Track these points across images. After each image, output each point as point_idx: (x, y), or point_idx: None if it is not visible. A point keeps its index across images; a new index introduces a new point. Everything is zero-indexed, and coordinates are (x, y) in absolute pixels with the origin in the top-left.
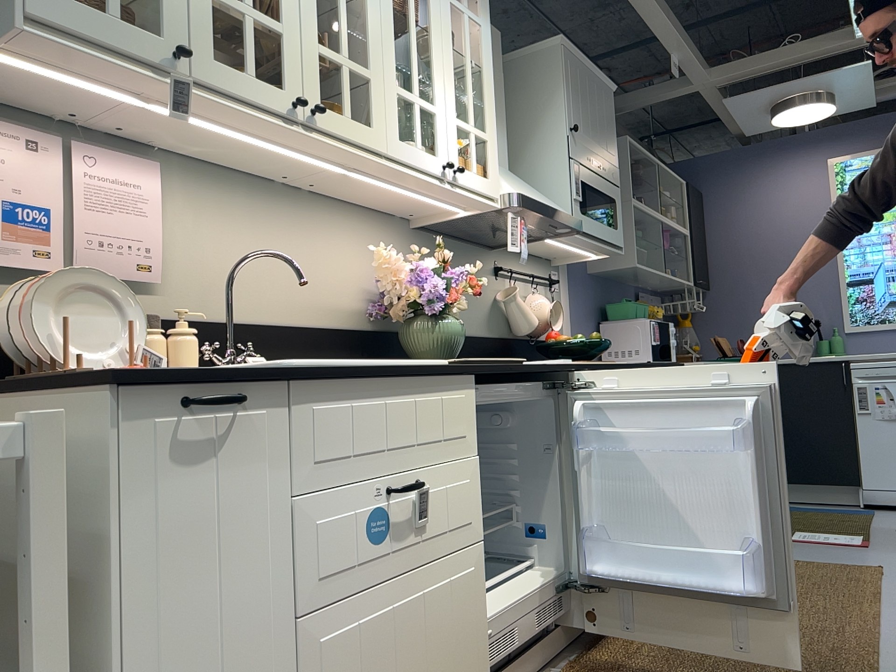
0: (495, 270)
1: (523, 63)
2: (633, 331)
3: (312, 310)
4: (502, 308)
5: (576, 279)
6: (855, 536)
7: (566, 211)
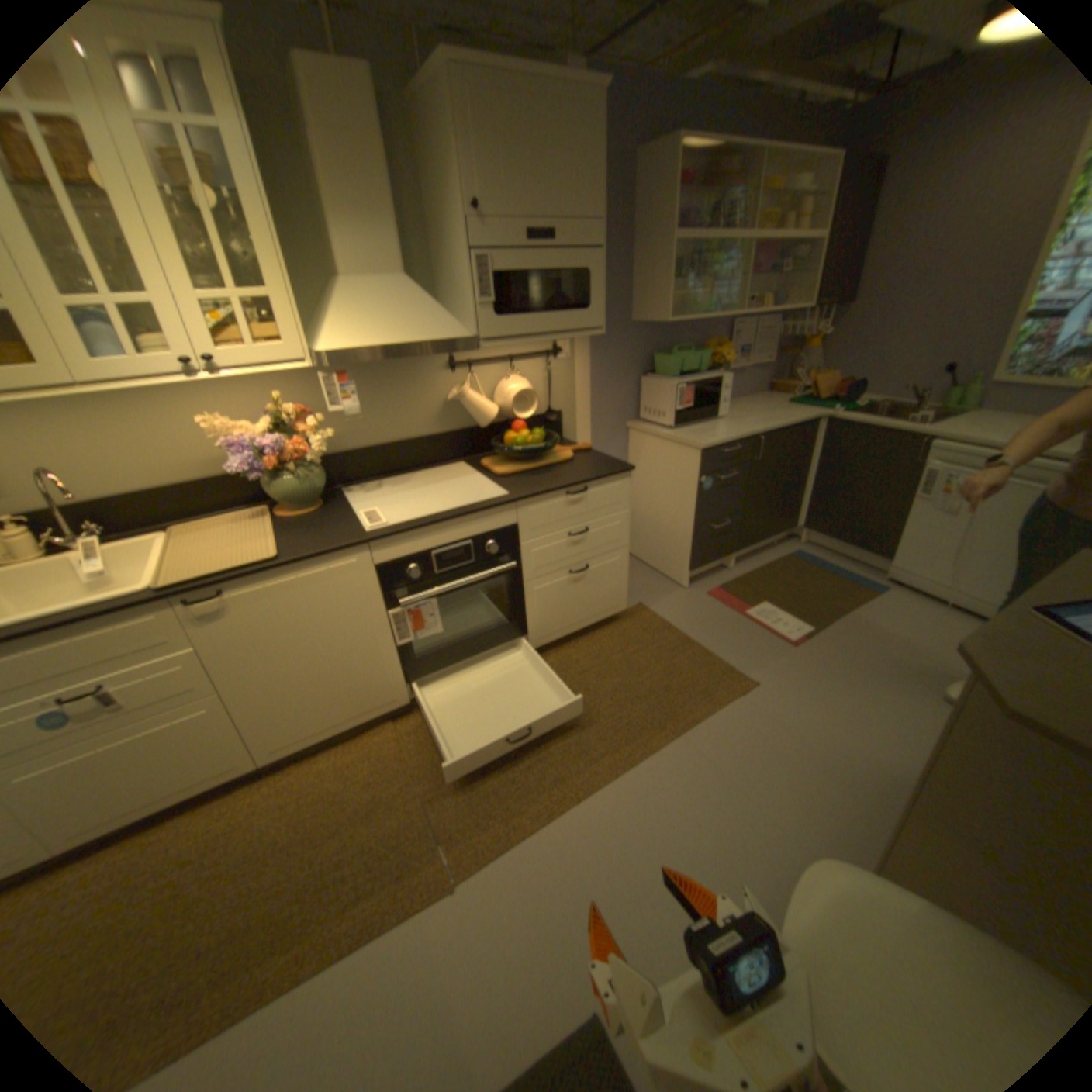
0: (447, 367)
1: (427, 94)
2: (664, 391)
3: (182, 469)
4: (461, 402)
5: (600, 337)
6: (805, 629)
7: (451, 331)
